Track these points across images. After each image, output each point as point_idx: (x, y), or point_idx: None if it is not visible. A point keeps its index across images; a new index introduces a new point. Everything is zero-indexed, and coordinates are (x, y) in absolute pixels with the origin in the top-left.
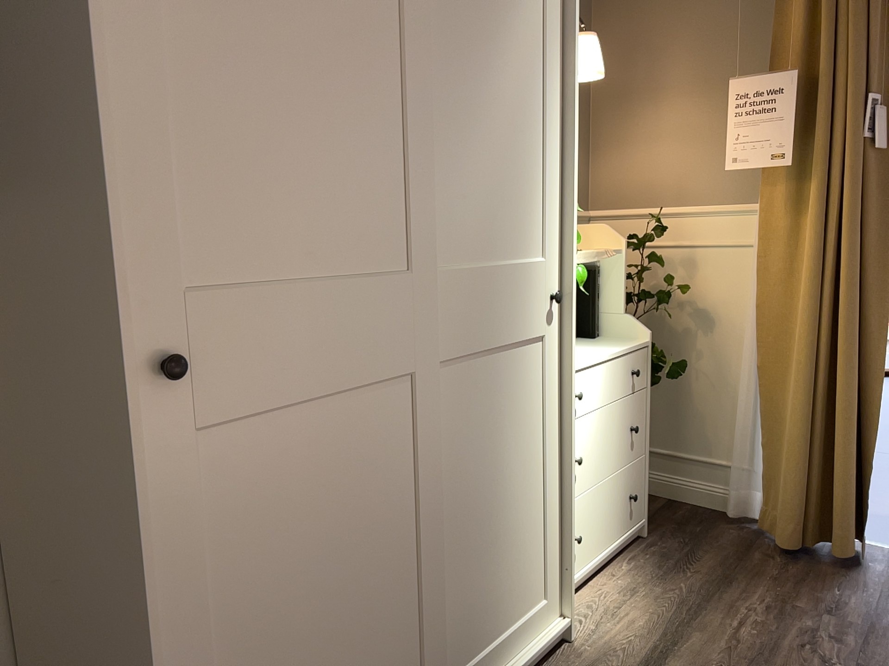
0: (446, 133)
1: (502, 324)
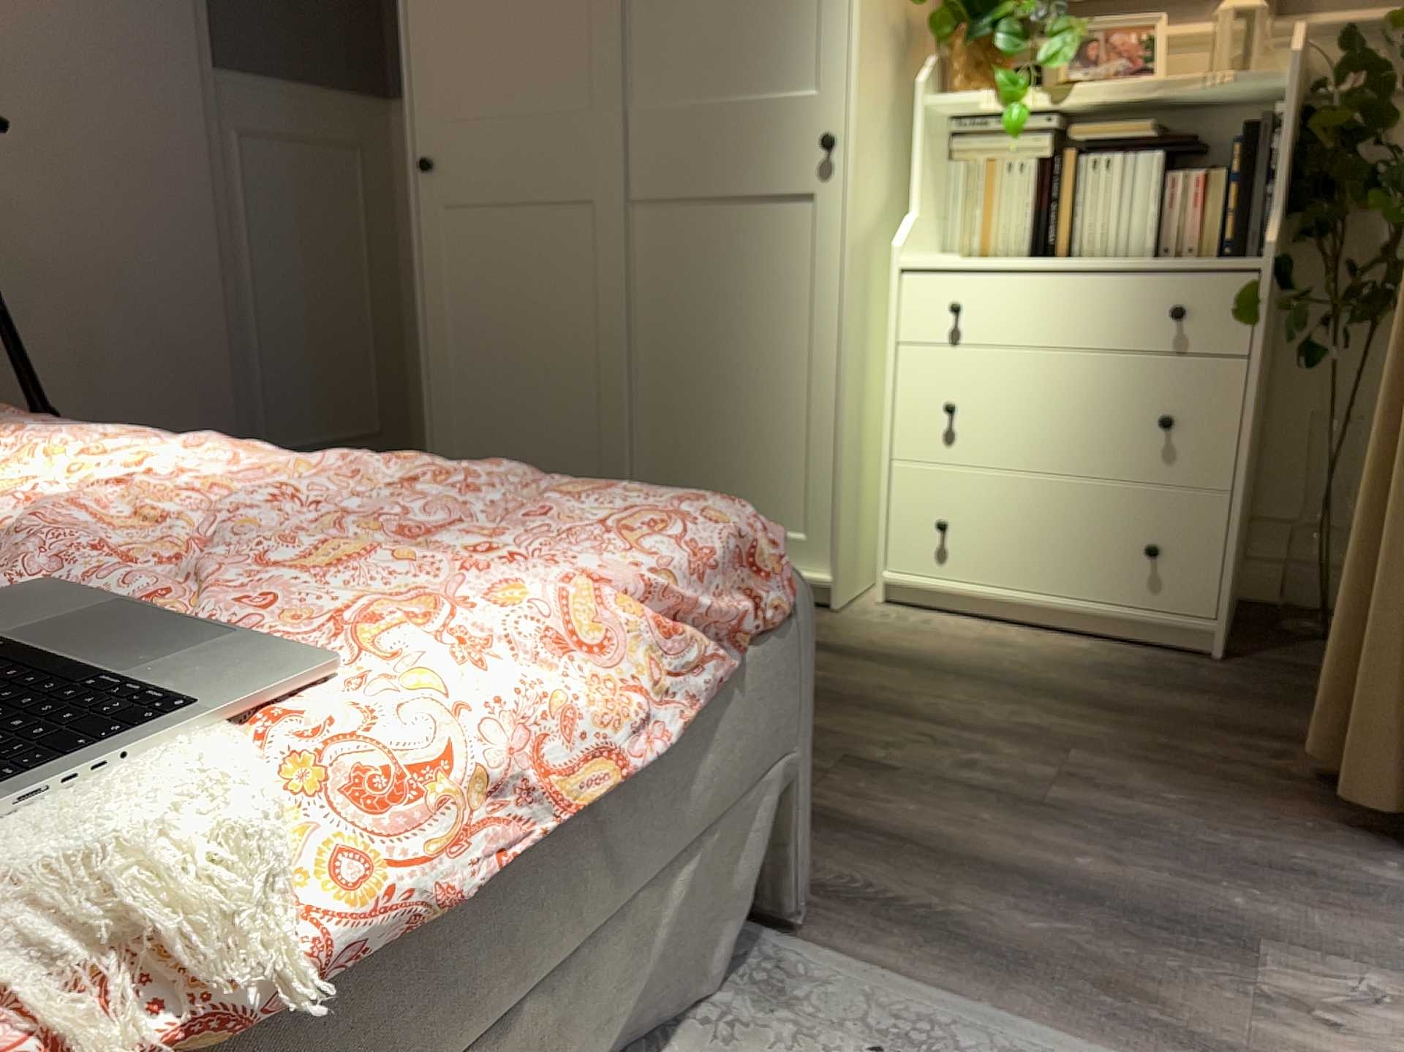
0: None
1: (733, 171)
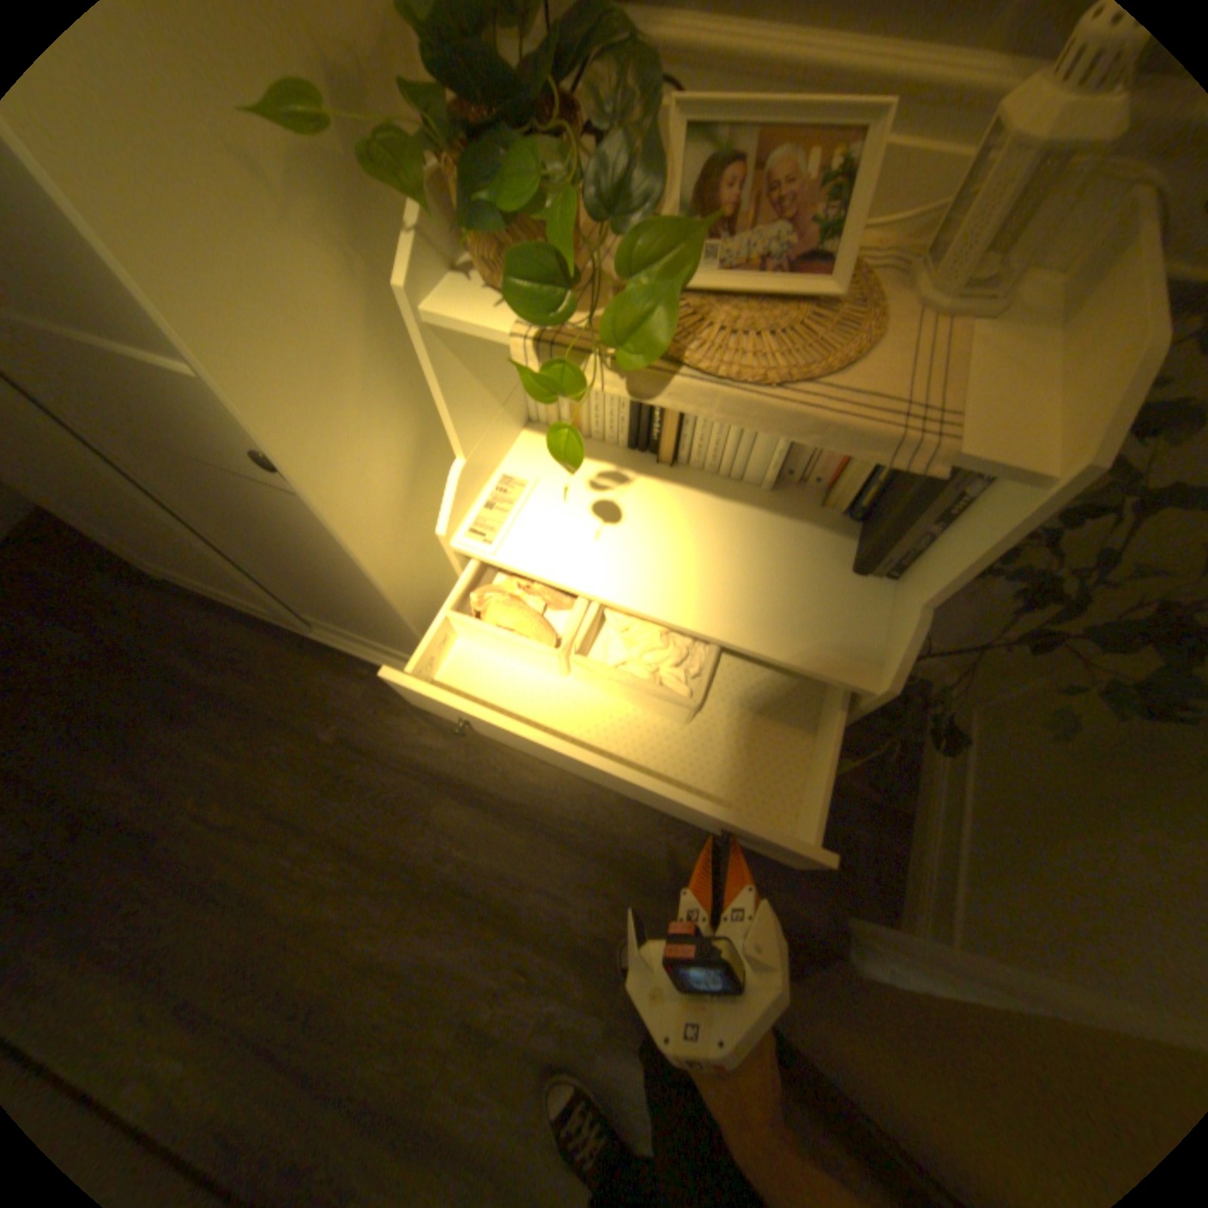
0: None
1: (160, 432)
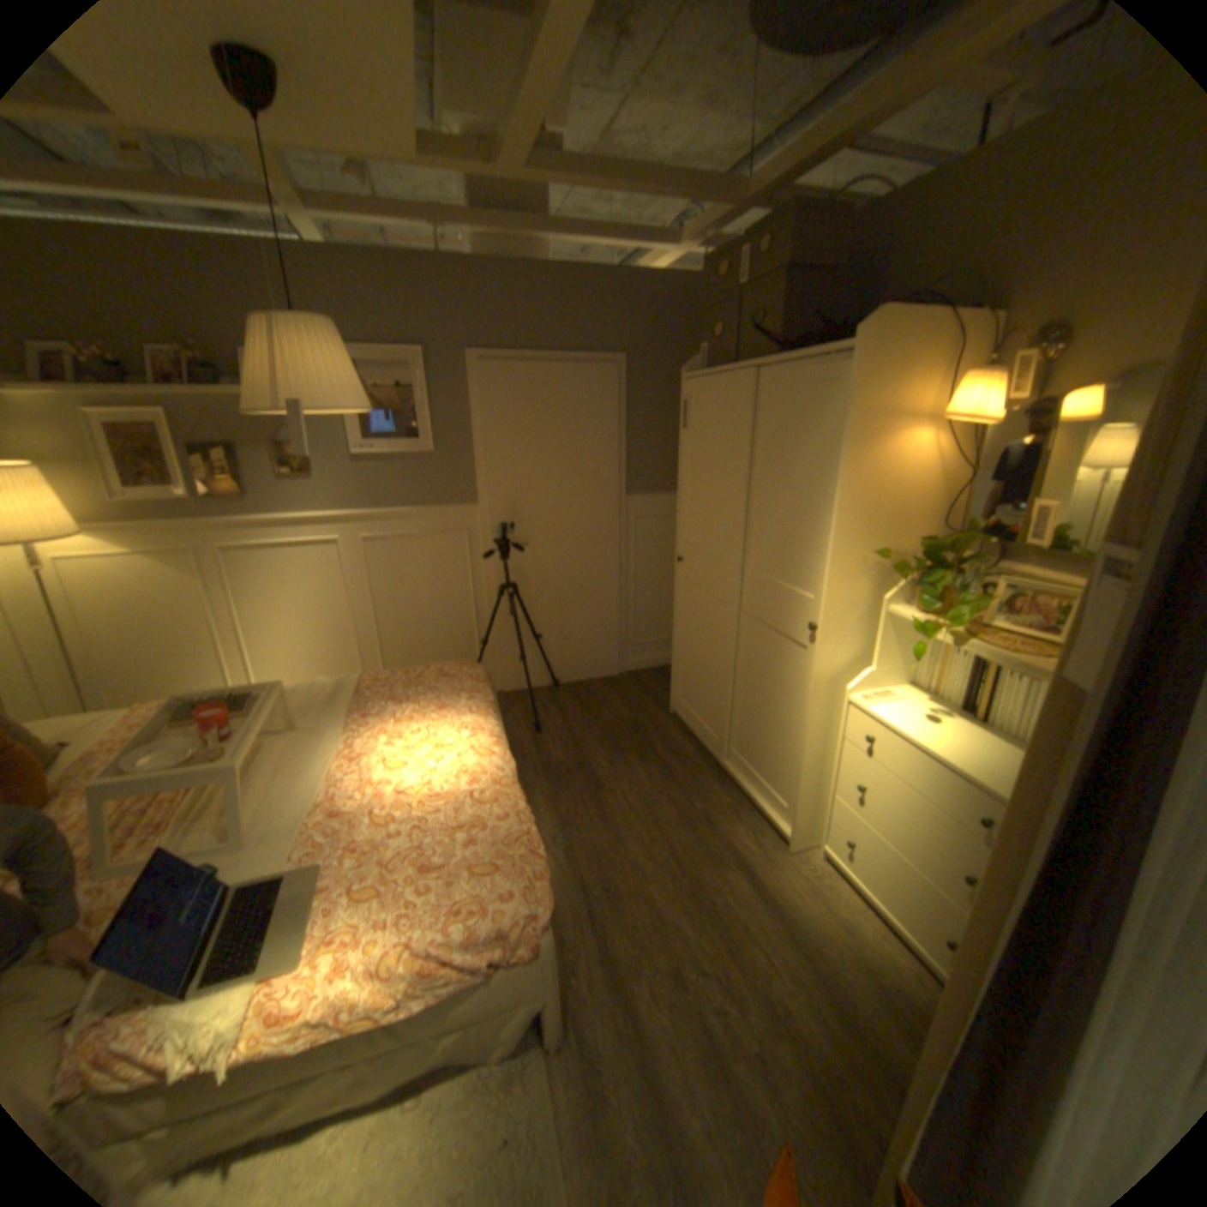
0: (759, 498)
1: (778, 618)
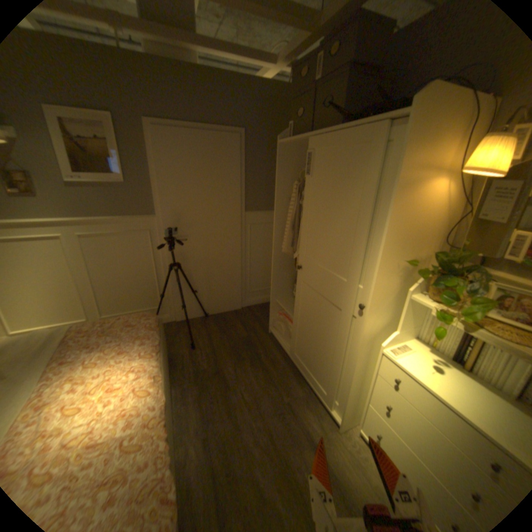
0: (326, 219)
1: (336, 295)
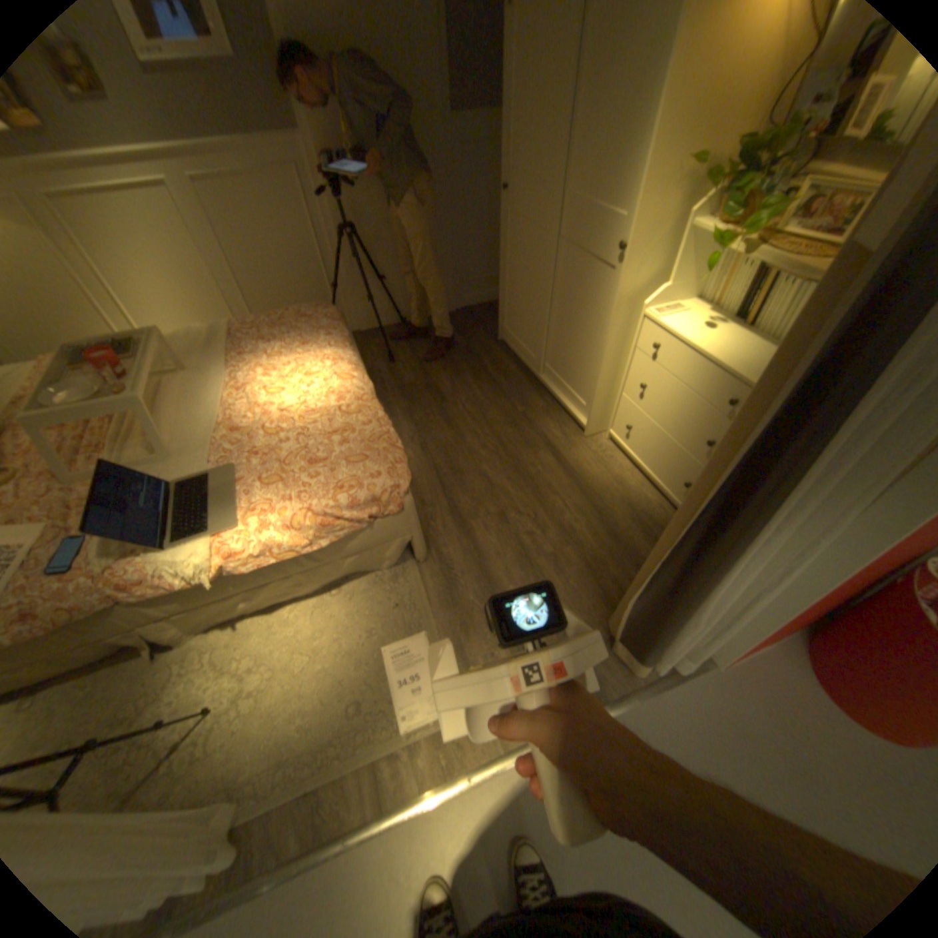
0: (585, 98)
1: (592, 240)
